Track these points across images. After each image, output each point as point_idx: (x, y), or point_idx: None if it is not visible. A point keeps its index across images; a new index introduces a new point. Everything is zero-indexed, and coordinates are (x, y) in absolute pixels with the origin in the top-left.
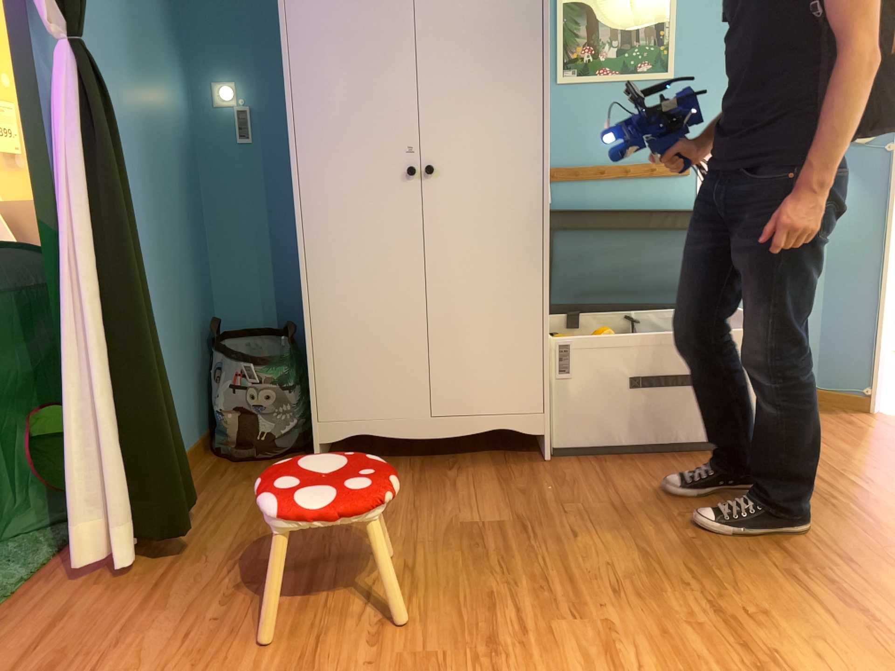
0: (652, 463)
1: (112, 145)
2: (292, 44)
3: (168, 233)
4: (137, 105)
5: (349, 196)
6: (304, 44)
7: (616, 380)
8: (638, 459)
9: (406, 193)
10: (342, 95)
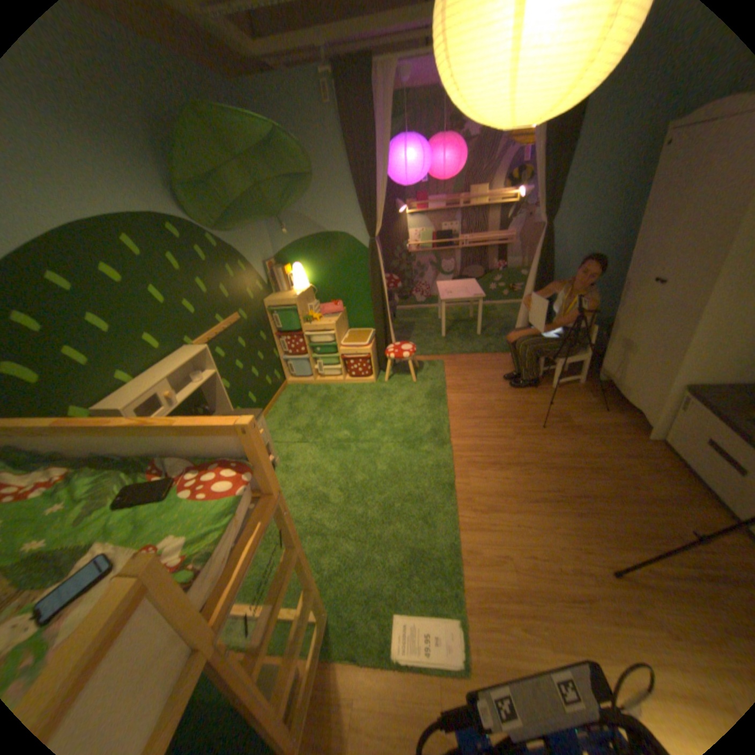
0: (677, 481)
1: (551, 254)
2: (647, 210)
3: (612, 275)
4: (611, 226)
5: (639, 283)
6: (650, 211)
7: (698, 435)
8: (680, 477)
9: (654, 290)
10: (652, 237)
